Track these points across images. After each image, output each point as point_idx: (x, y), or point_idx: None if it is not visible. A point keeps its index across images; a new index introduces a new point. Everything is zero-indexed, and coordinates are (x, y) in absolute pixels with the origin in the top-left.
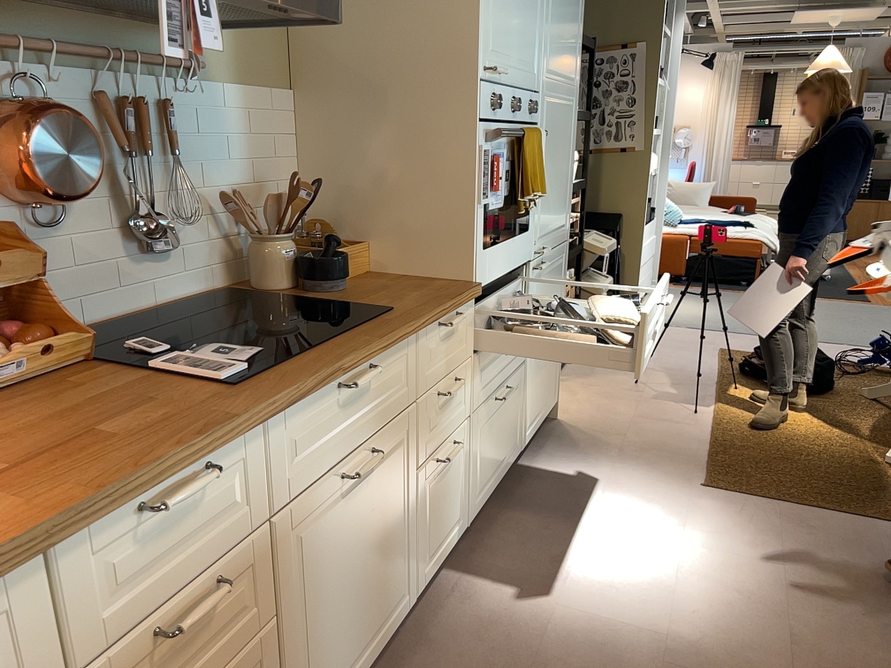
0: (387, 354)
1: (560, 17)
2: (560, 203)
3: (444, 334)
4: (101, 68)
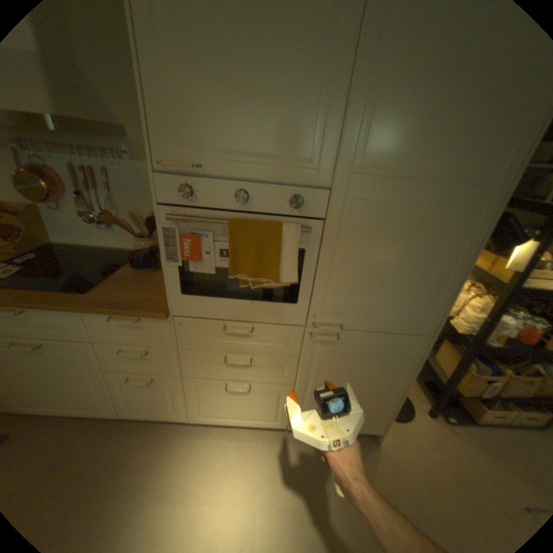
0: (44, 312)
1: (424, 90)
2: (401, 301)
3: (124, 325)
4: (74, 153)
